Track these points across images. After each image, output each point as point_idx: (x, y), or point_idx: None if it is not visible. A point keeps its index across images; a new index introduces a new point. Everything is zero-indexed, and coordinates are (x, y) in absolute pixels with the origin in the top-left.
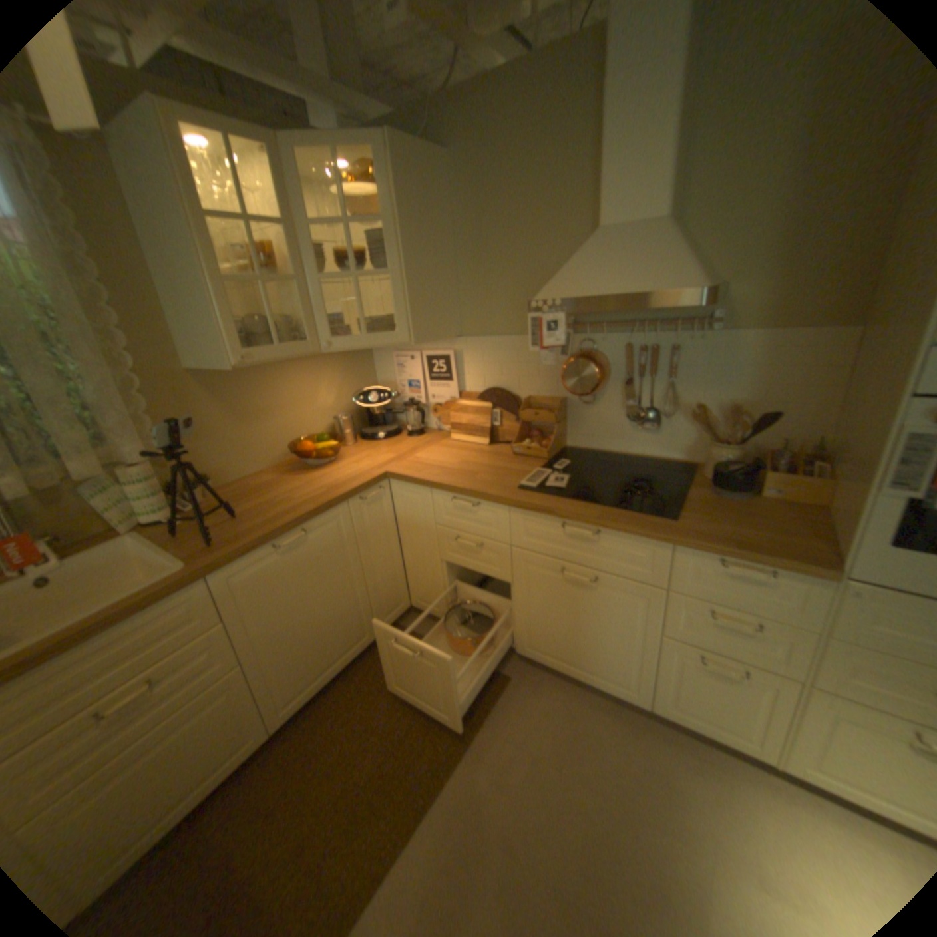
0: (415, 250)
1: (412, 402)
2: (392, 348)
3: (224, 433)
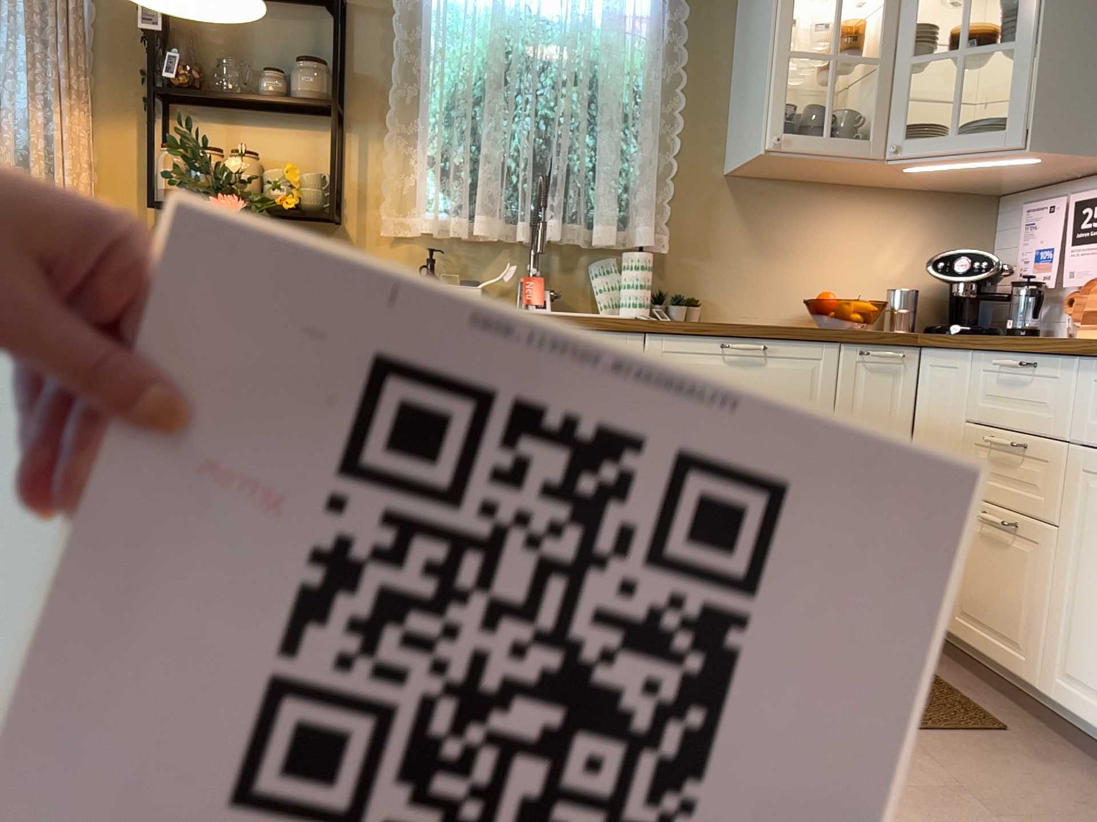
0: (1075, 13)
1: (1030, 281)
2: (1030, 203)
3: (739, 259)
